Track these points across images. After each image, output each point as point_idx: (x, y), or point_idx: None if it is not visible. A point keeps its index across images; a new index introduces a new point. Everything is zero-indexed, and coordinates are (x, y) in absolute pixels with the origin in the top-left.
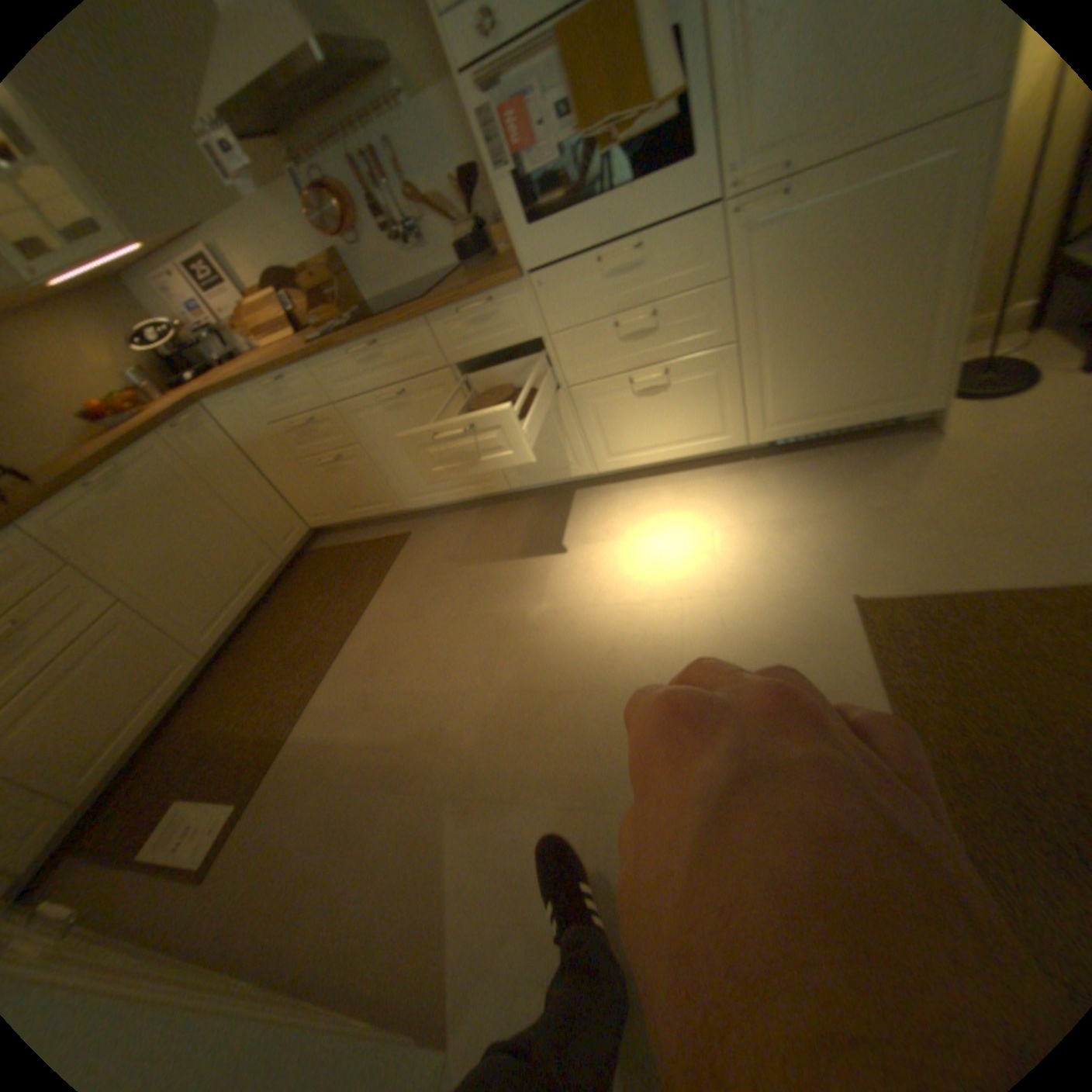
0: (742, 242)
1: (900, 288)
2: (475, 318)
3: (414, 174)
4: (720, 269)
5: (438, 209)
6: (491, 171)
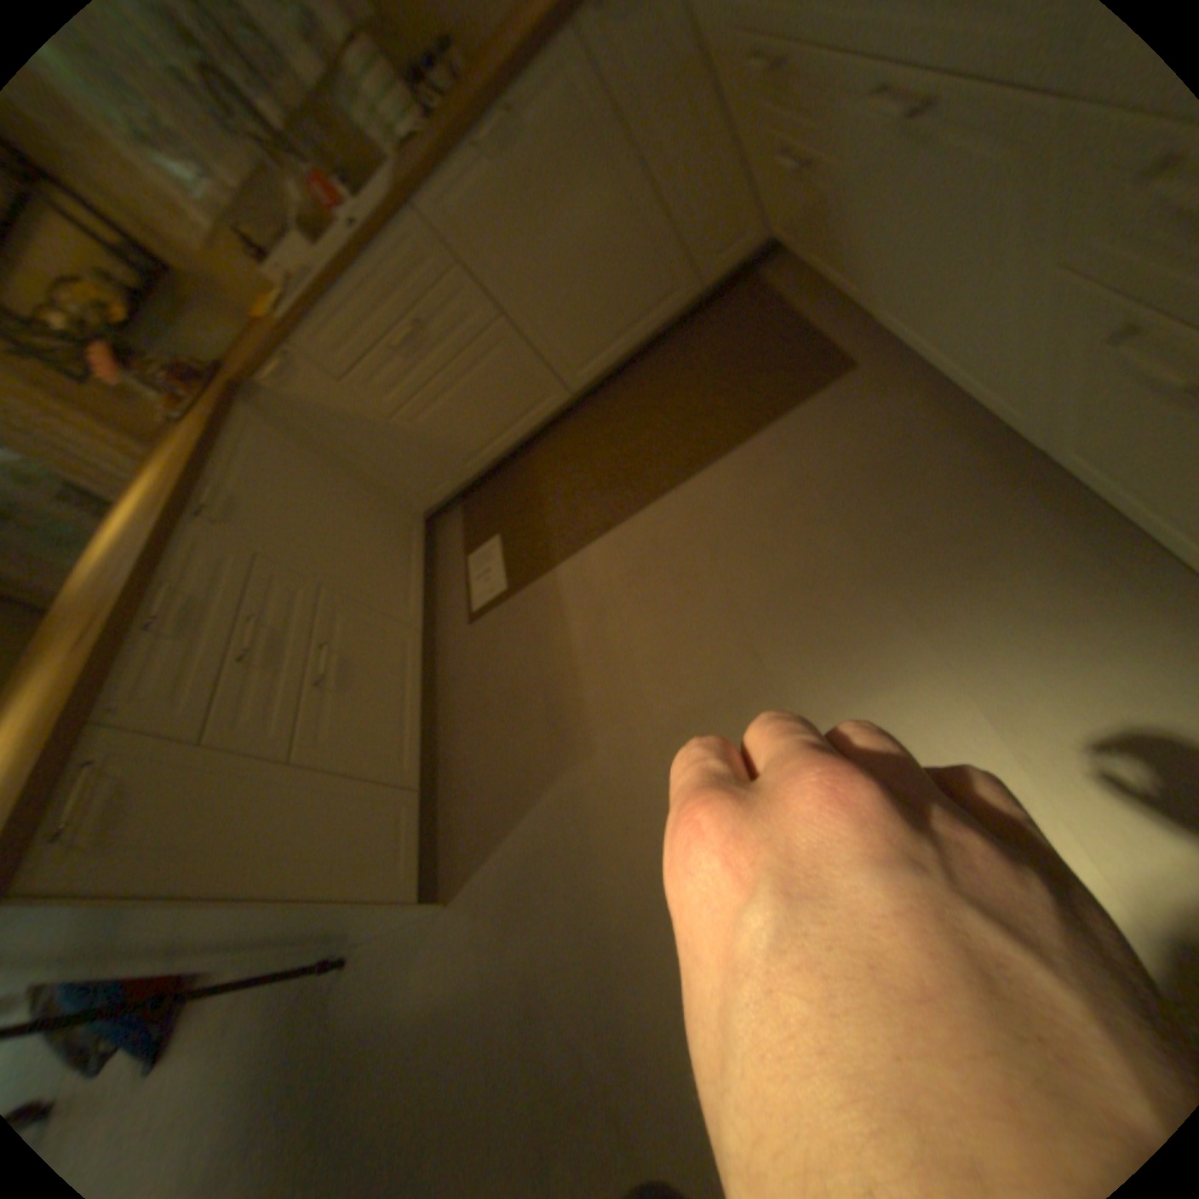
0: None
1: None
2: None
3: None
4: None
5: None
6: None
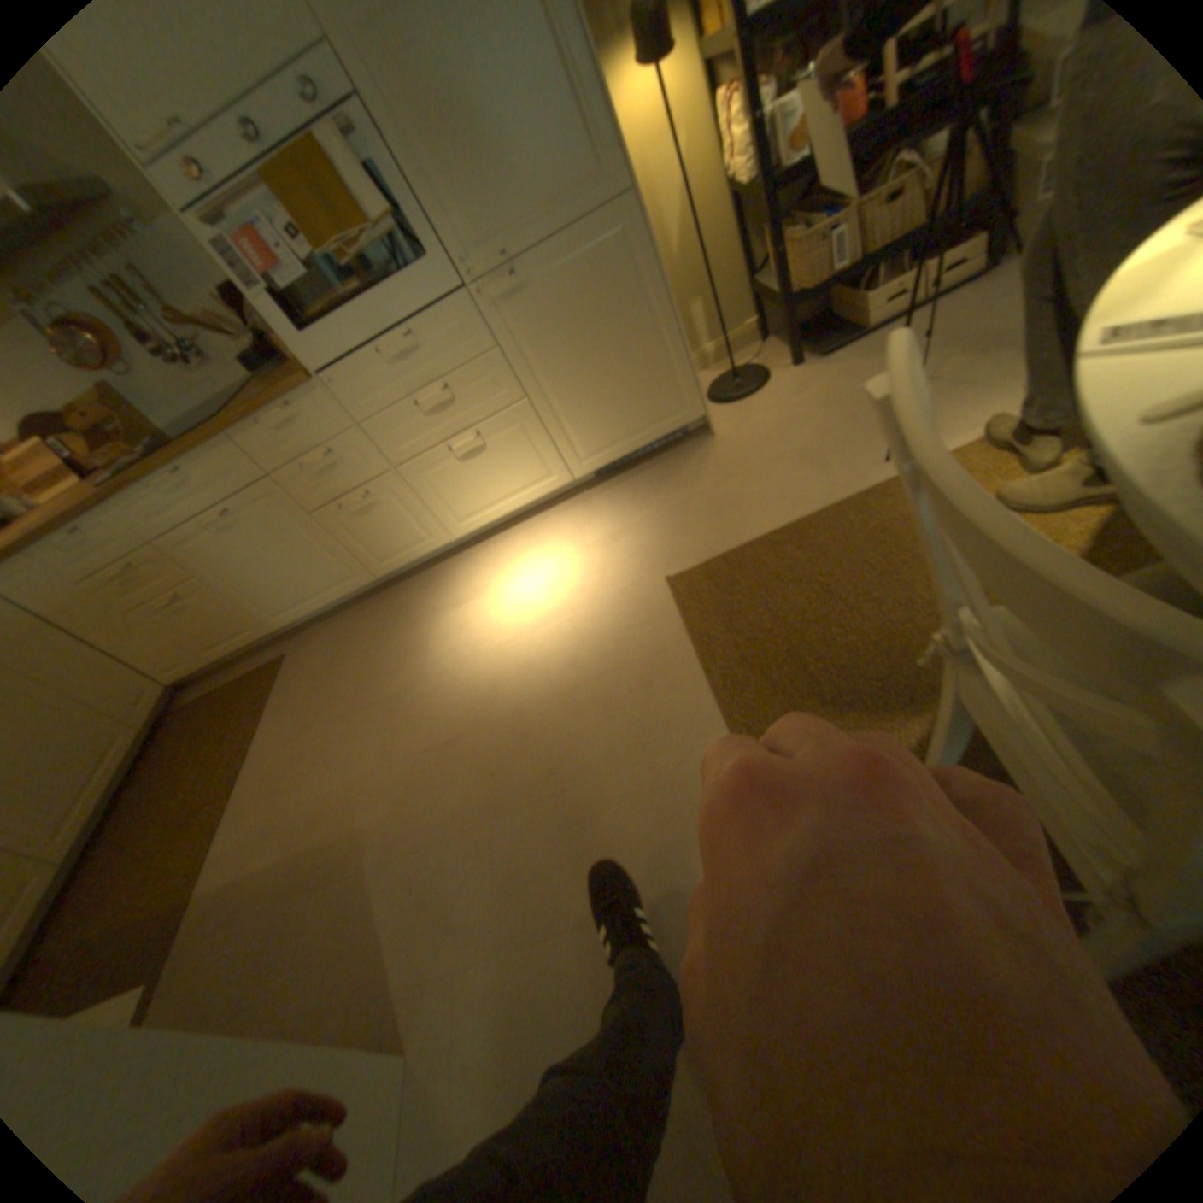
0: (495, 317)
1: (630, 331)
2: (278, 426)
3: (176, 299)
4: (486, 341)
5: (211, 329)
6: (245, 293)
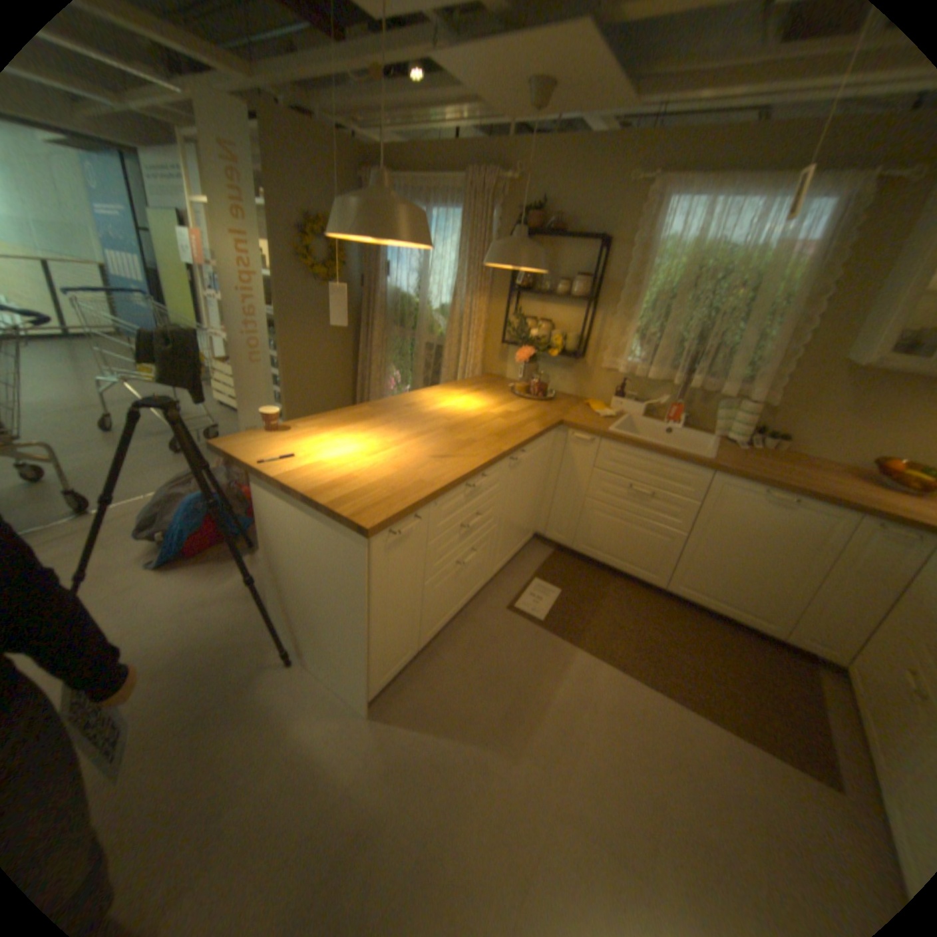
0: None
1: None
2: None
3: None
4: None
5: None
6: None
